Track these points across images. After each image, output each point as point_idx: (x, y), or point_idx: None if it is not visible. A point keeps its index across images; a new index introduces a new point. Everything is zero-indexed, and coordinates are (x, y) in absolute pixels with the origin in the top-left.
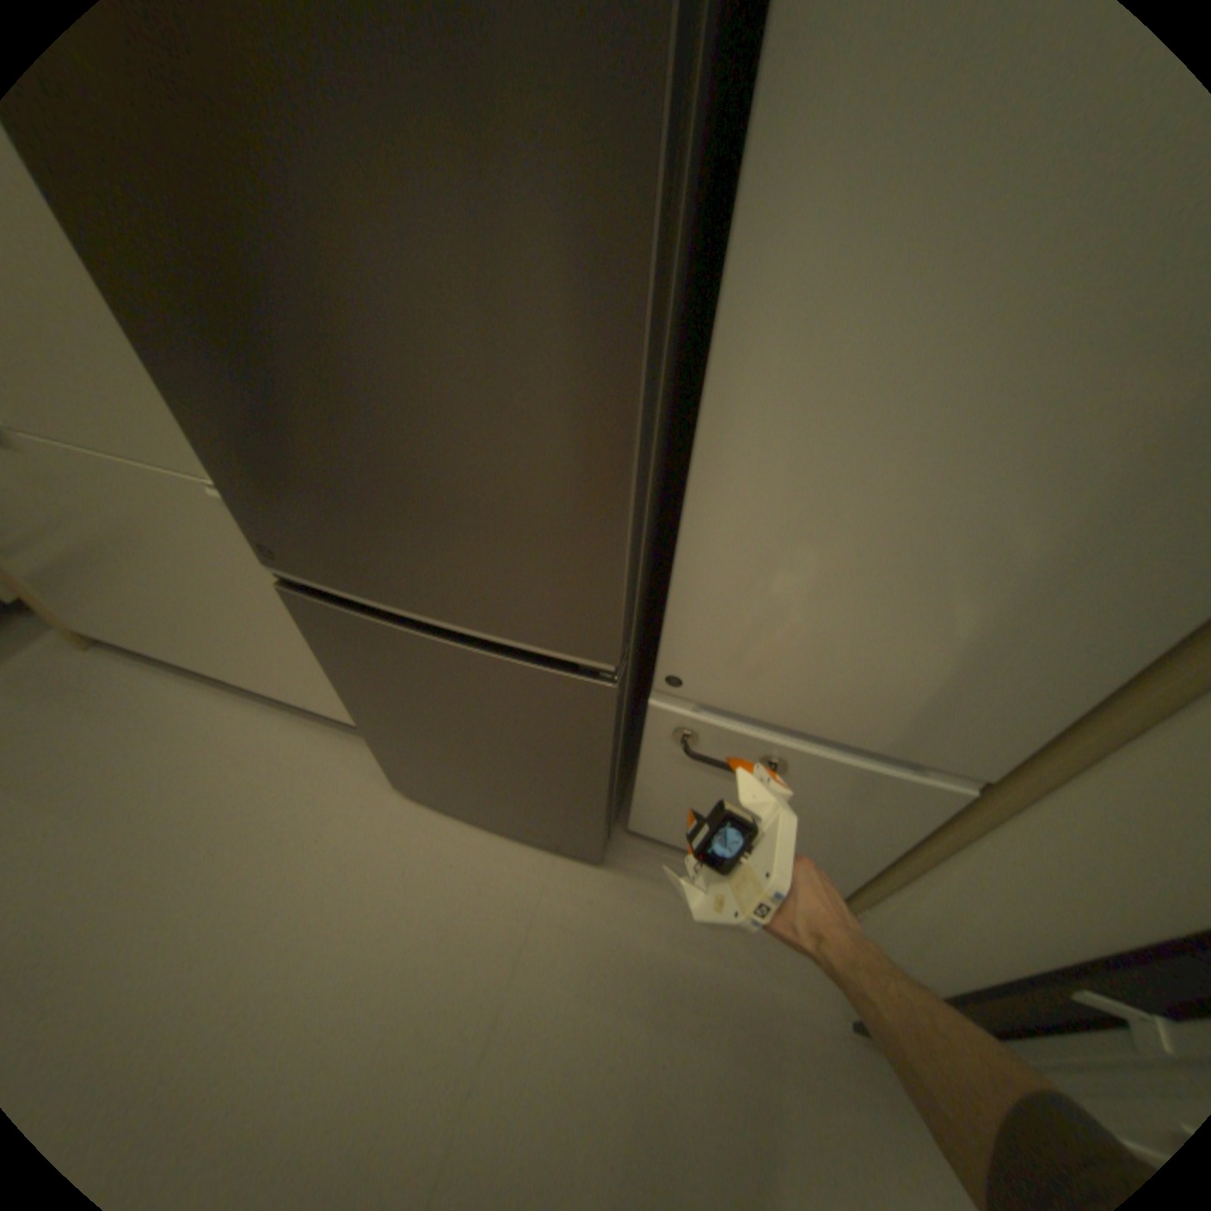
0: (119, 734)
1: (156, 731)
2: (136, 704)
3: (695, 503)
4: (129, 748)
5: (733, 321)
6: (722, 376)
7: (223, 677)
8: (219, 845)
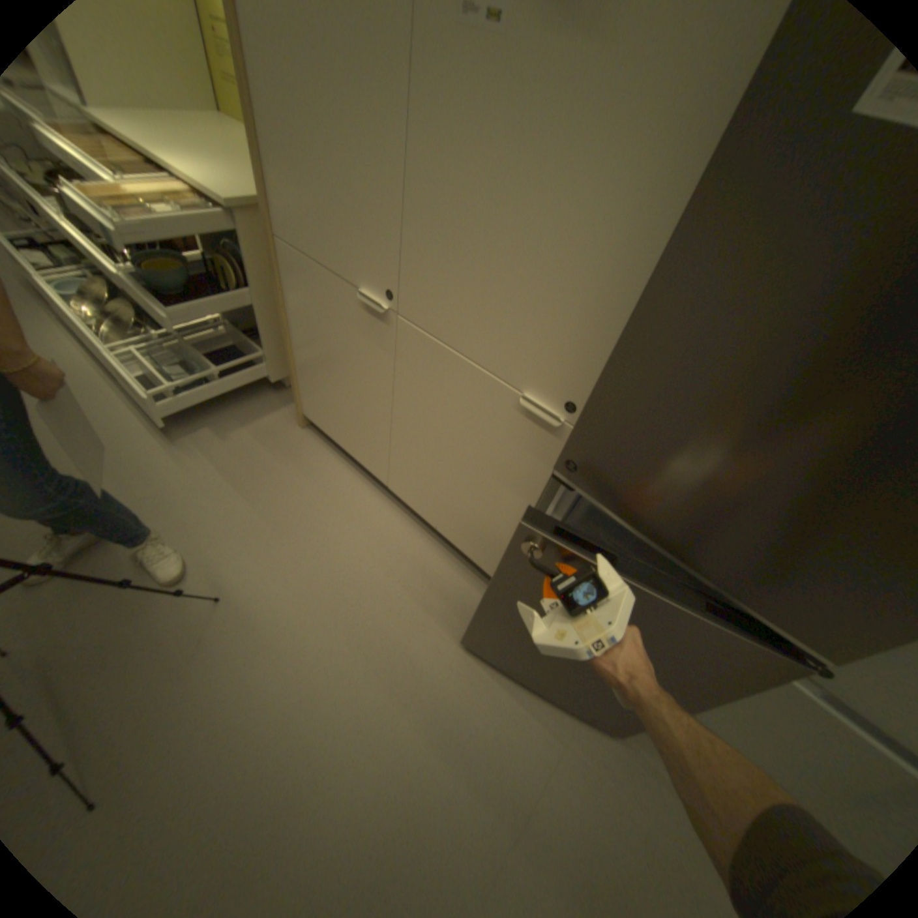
0: (315, 493)
1: (336, 501)
2: (326, 477)
3: None
4: (319, 506)
5: None
6: None
7: (388, 483)
8: (363, 599)
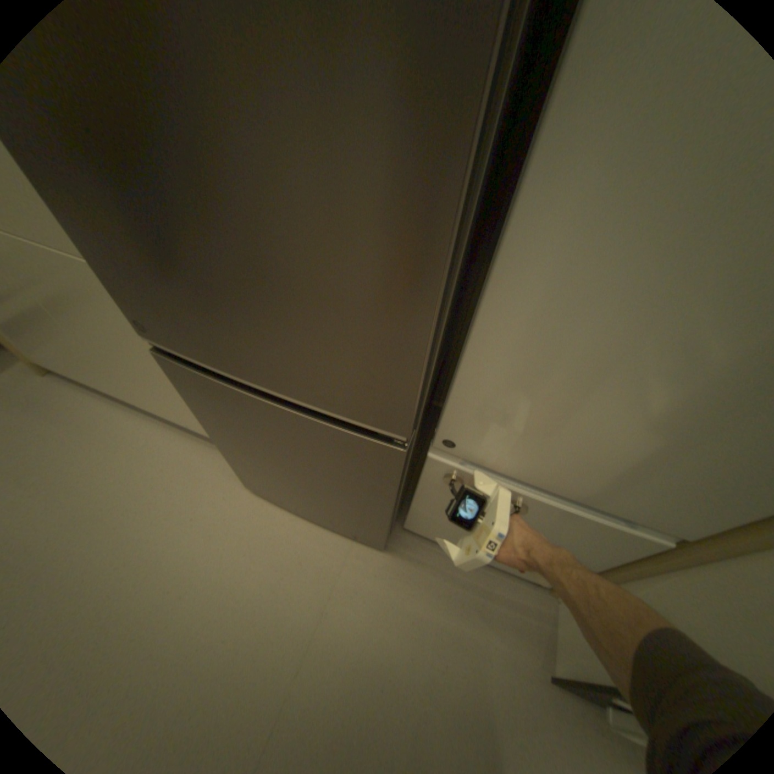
0: (63, 435)
1: (88, 435)
2: (75, 416)
3: (487, 313)
4: (69, 446)
5: (556, 138)
6: (533, 197)
7: (132, 402)
8: (126, 517)
